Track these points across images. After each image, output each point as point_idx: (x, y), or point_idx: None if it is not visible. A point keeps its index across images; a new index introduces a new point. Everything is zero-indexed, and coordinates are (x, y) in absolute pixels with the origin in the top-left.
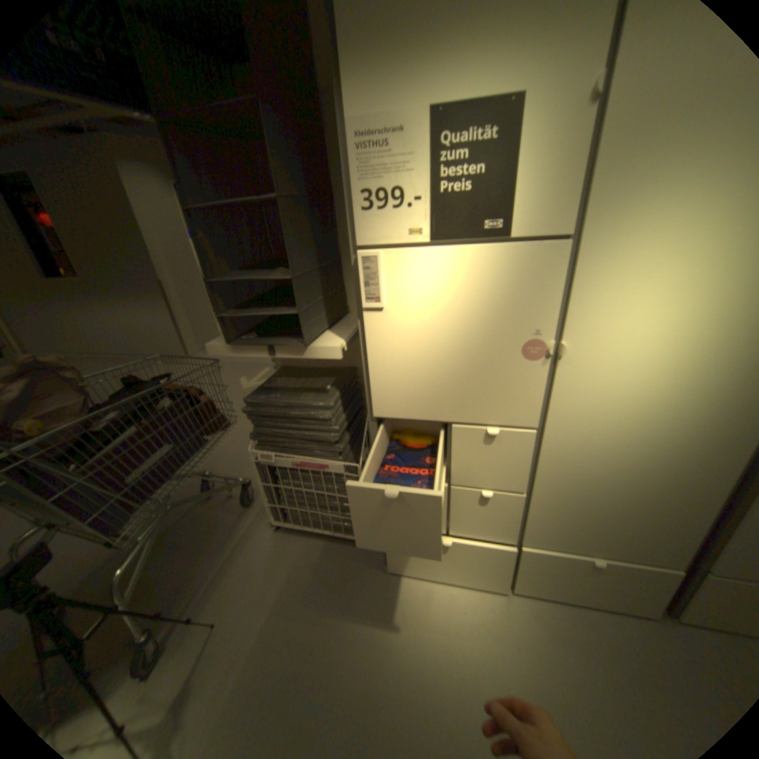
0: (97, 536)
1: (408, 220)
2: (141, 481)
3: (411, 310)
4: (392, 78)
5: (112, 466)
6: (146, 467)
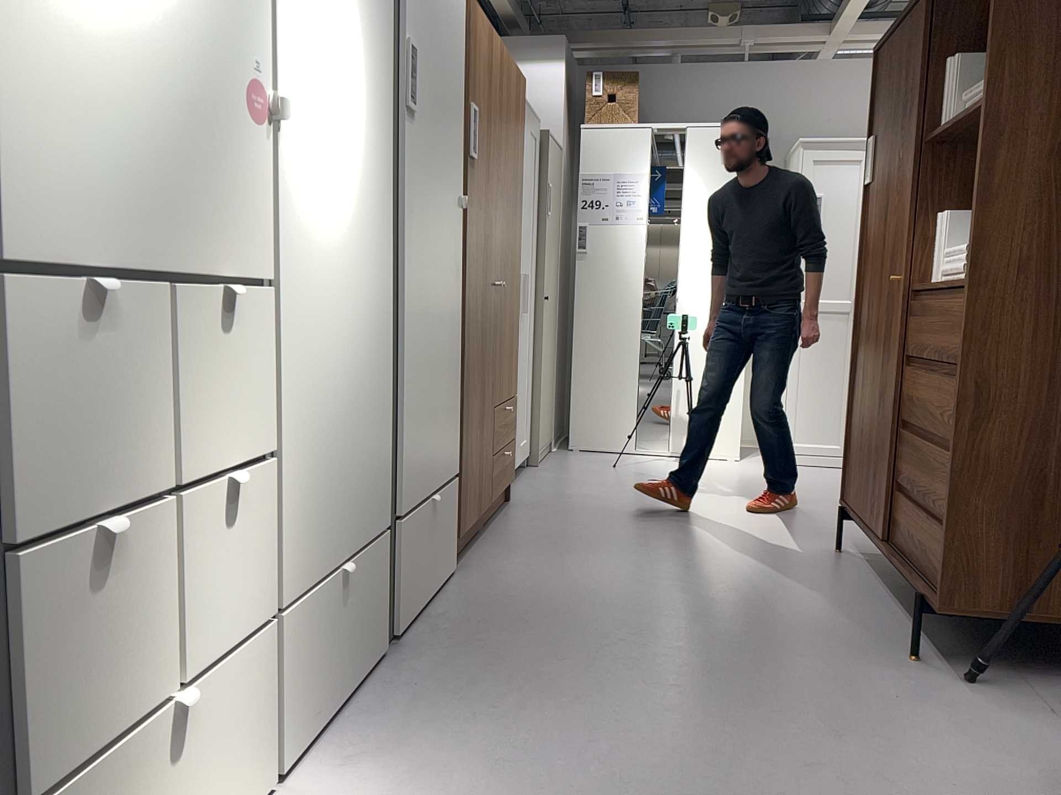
0: None
1: None
2: None
3: None
4: None
5: None
6: None
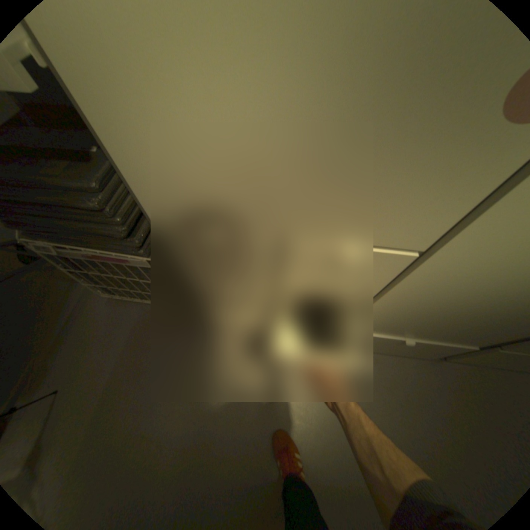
0: None
1: None
2: None
3: None
4: None
5: None
6: None
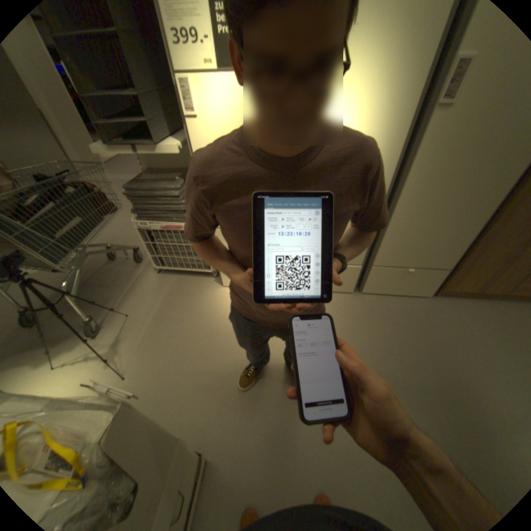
0: (46, 261)
1: (202, 52)
2: (65, 235)
3: (213, 117)
4: None
5: (44, 223)
6: (66, 227)
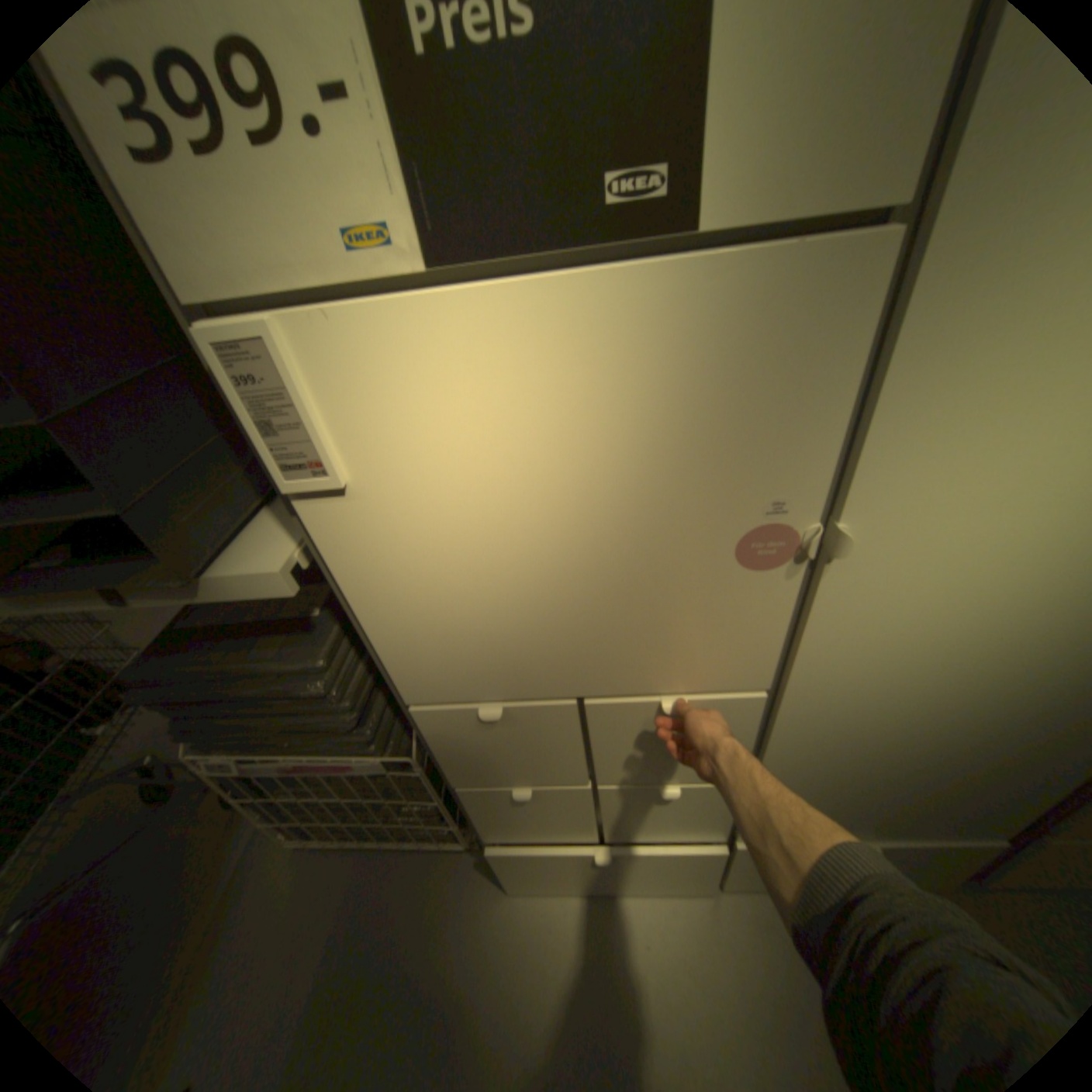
0: None
1: (327, 187)
2: None
3: (427, 482)
4: None
5: None
6: None
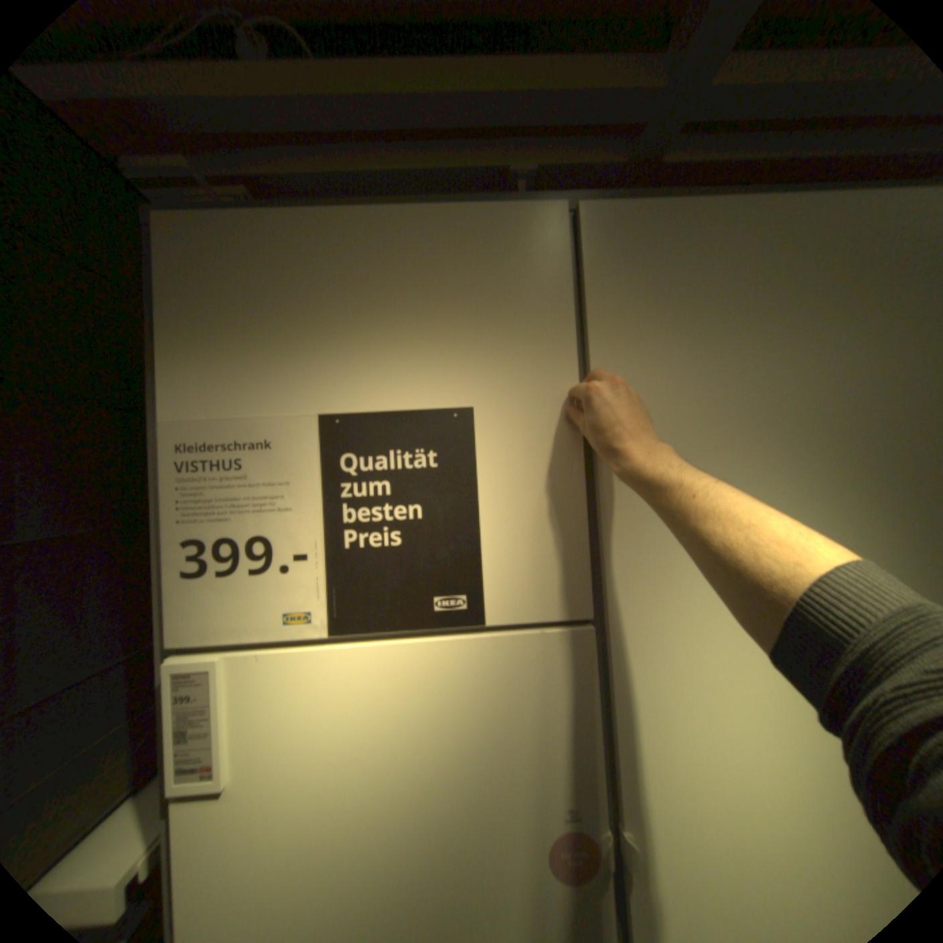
0: None
1: (283, 594)
2: None
3: (293, 788)
4: (253, 373)
5: None
6: None
